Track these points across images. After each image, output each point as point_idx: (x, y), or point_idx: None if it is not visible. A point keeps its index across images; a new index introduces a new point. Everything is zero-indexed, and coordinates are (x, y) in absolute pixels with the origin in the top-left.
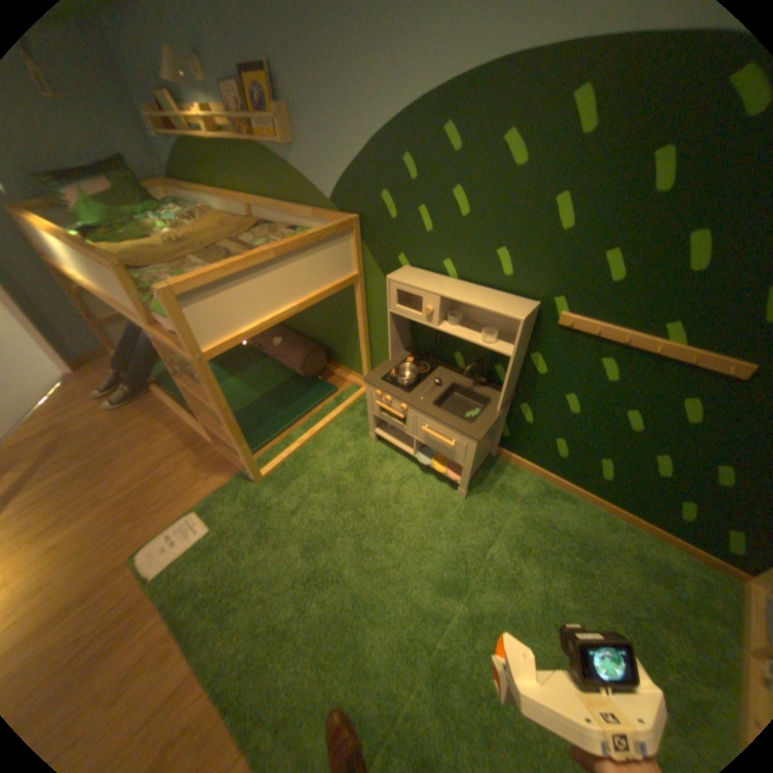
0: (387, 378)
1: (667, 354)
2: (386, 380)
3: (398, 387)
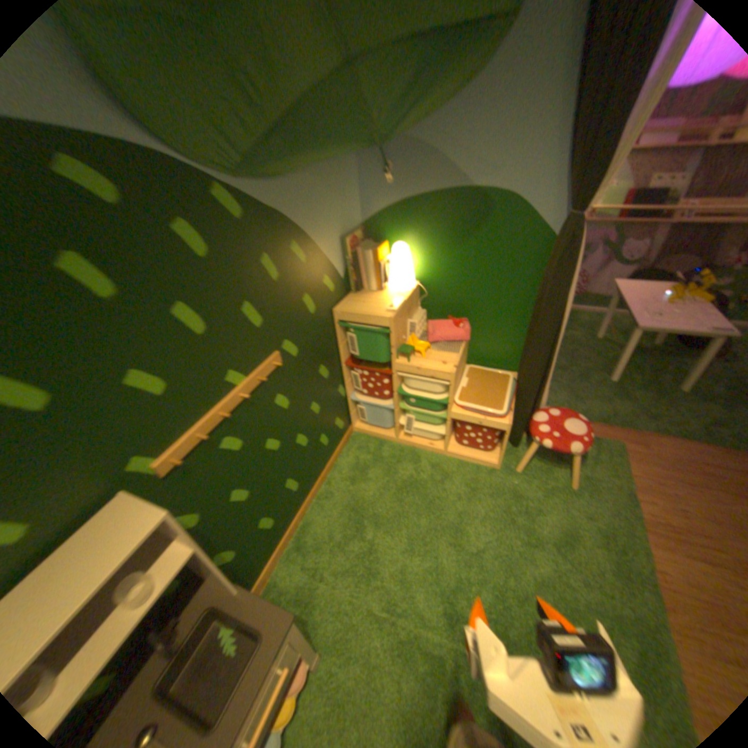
0: None
1: (247, 392)
2: None
3: None
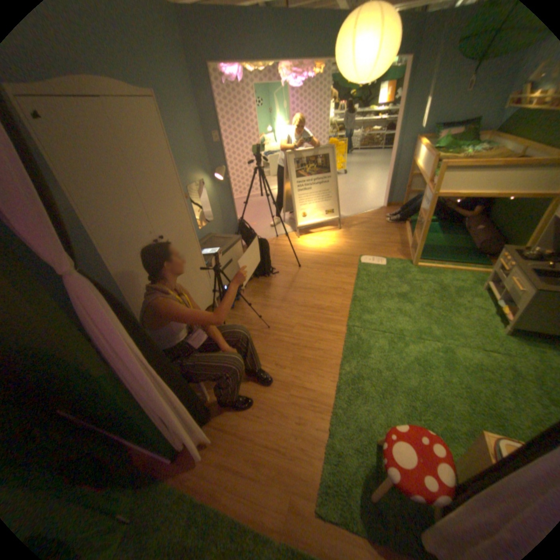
0: (519, 252)
1: None
2: (517, 252)
3: (520, 257)
